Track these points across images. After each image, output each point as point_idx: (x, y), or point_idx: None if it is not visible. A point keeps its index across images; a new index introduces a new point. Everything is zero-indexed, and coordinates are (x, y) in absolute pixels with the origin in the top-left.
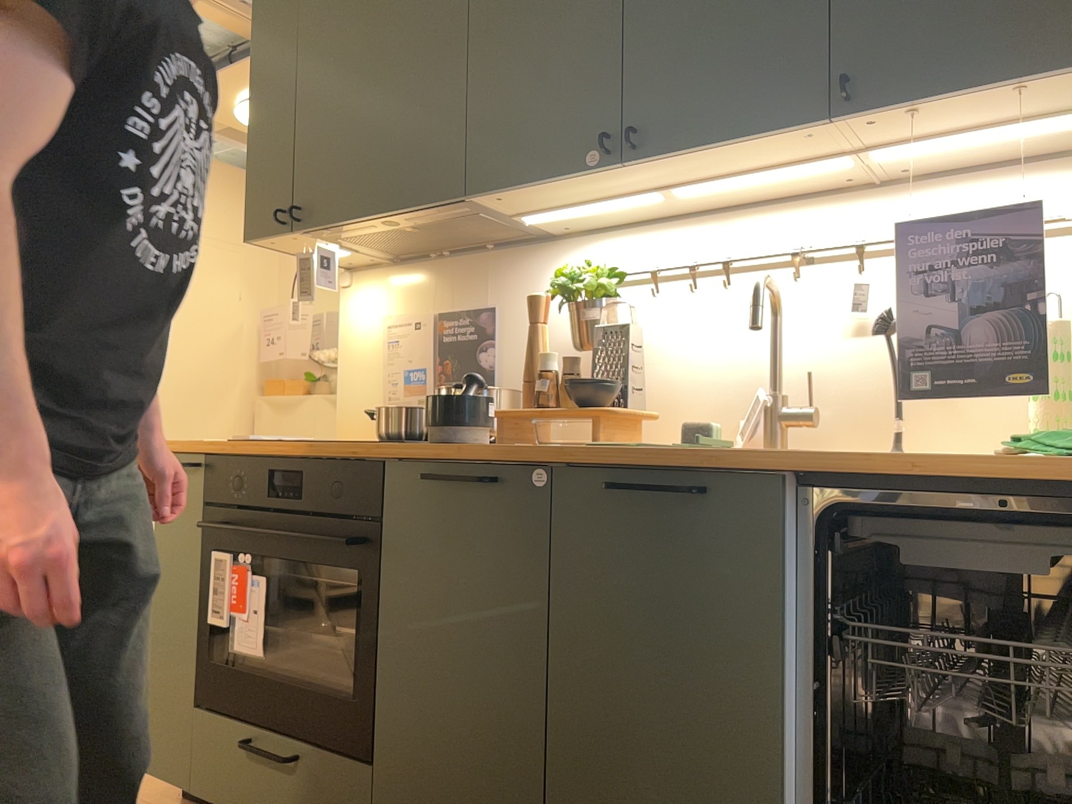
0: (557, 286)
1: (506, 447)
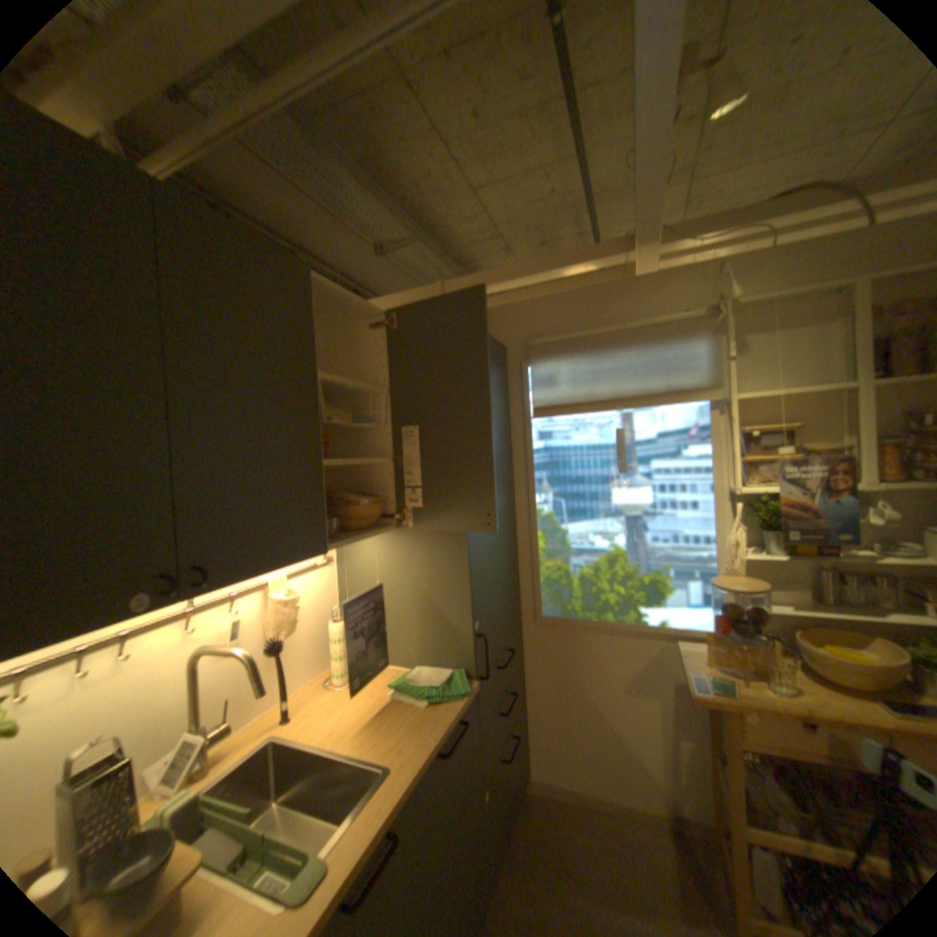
0: None
1: None
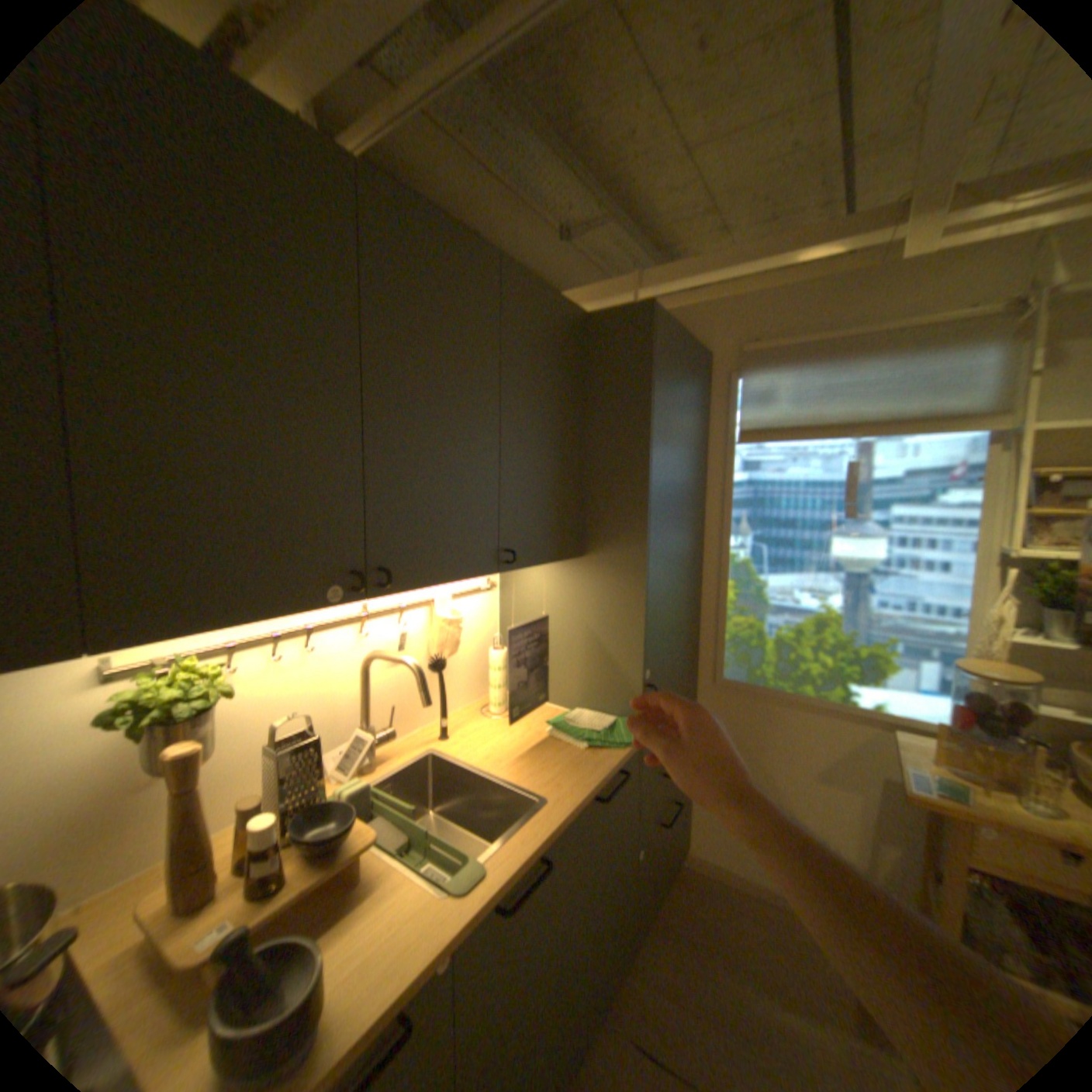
0: (154, 714)
1: (386, 971)
